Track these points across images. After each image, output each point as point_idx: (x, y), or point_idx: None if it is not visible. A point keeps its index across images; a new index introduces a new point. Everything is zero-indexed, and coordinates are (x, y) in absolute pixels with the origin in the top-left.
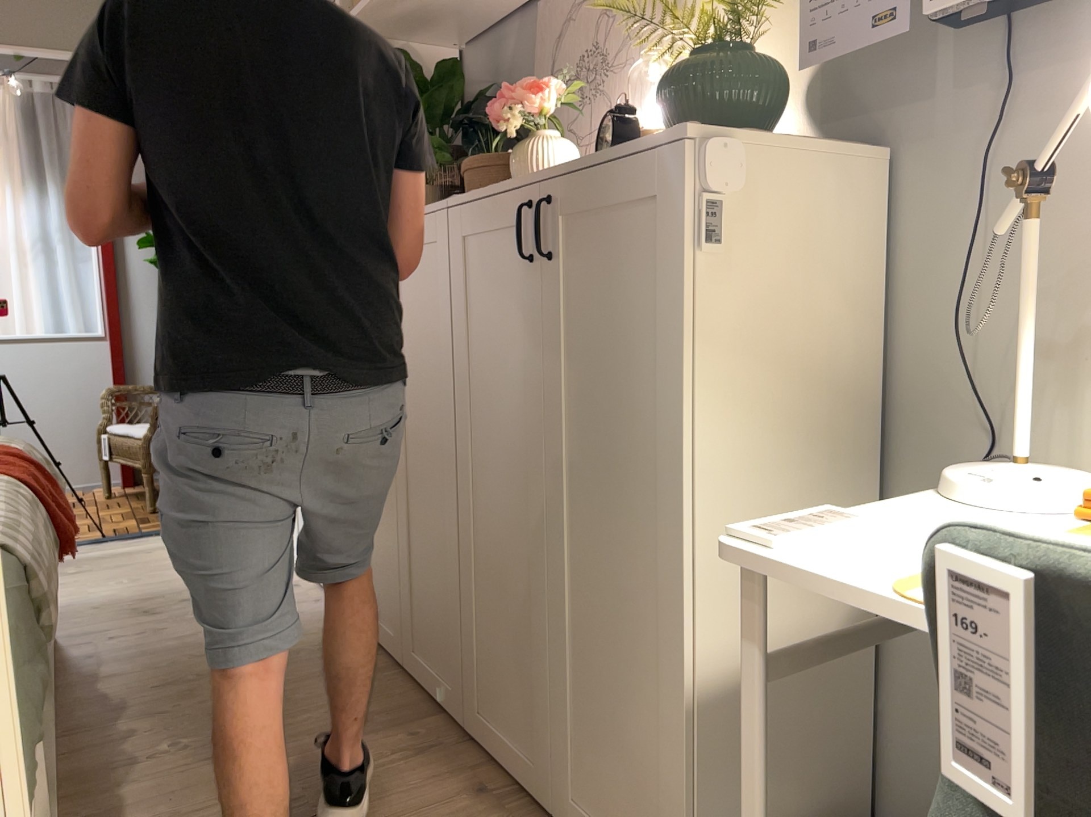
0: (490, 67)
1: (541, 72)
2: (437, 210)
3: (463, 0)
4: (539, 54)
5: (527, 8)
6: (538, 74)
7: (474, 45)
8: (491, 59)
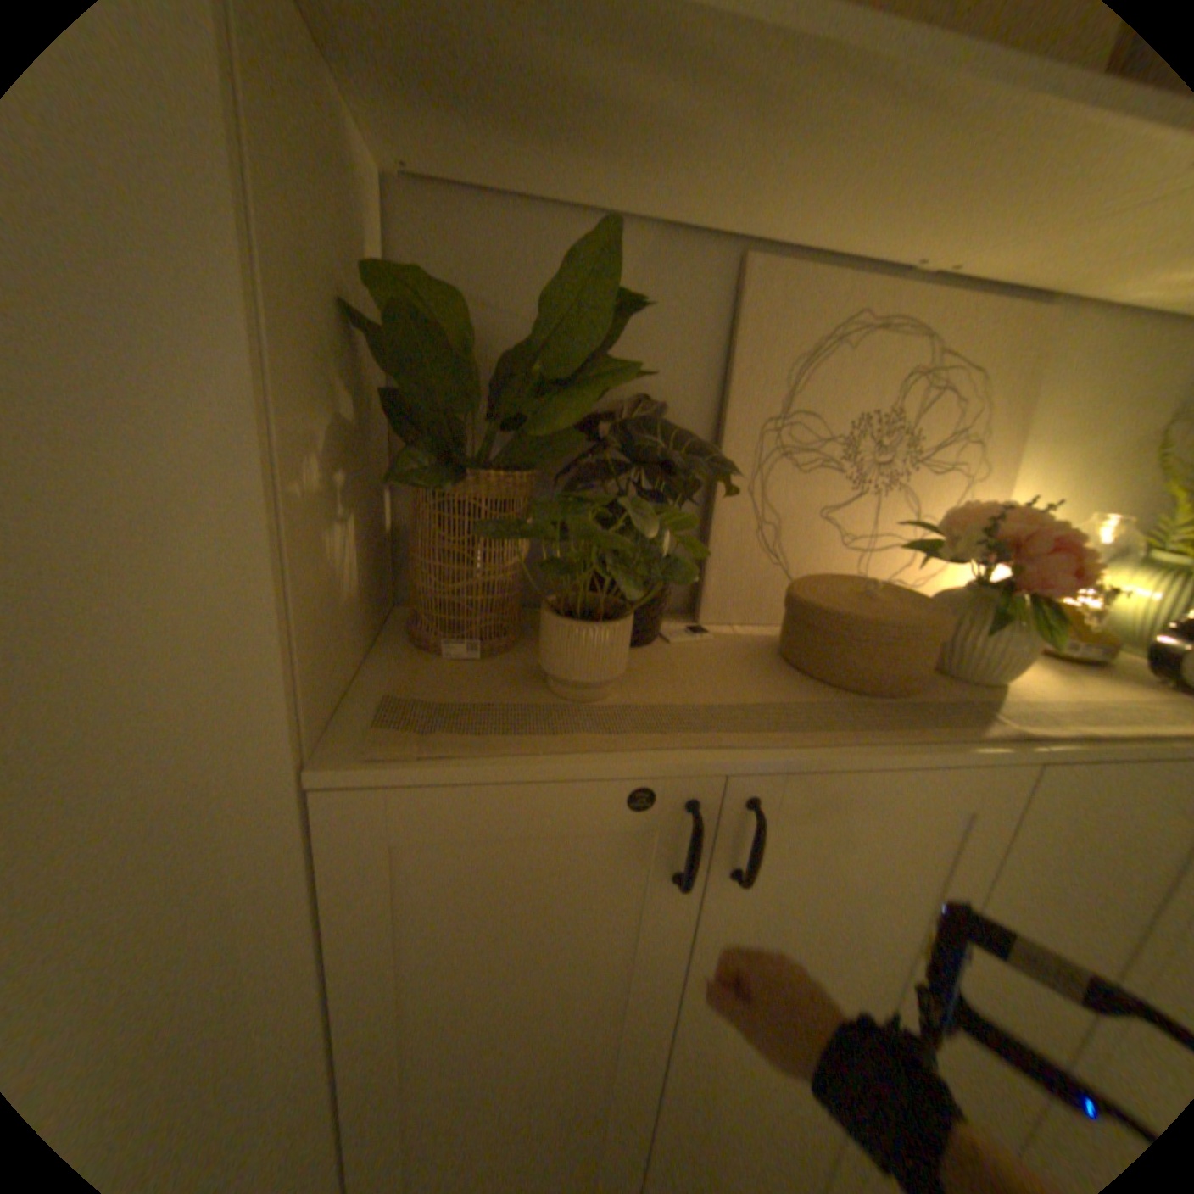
0: (526, 286)
1: (755, 394)
2: (1008, 764)
3: (704, 169)
4: (745, 355)
5: (685, 230)
6: (737, 390)
7: (452, 197)
8: (543, 274)
